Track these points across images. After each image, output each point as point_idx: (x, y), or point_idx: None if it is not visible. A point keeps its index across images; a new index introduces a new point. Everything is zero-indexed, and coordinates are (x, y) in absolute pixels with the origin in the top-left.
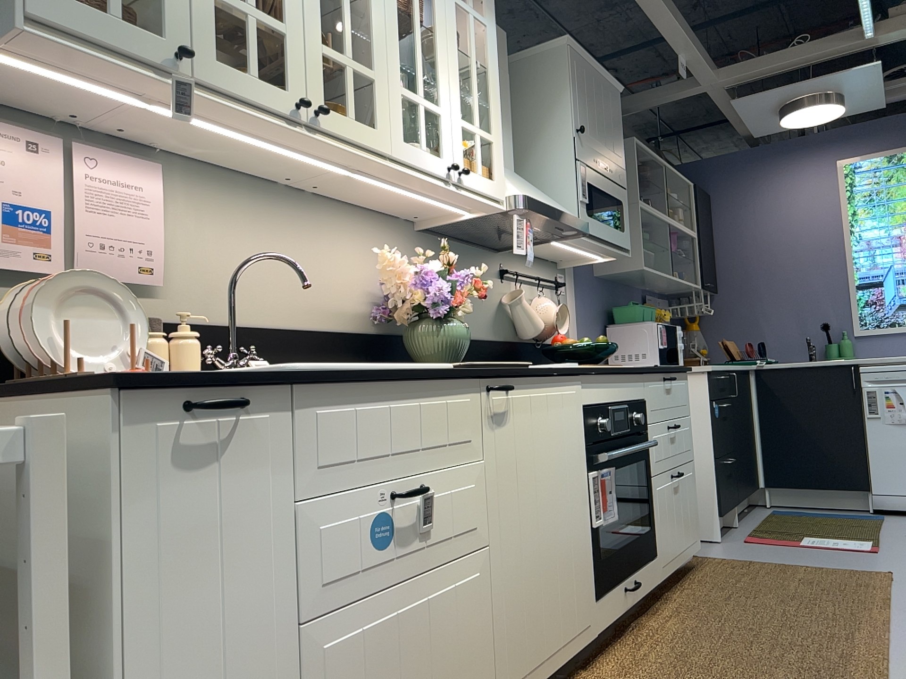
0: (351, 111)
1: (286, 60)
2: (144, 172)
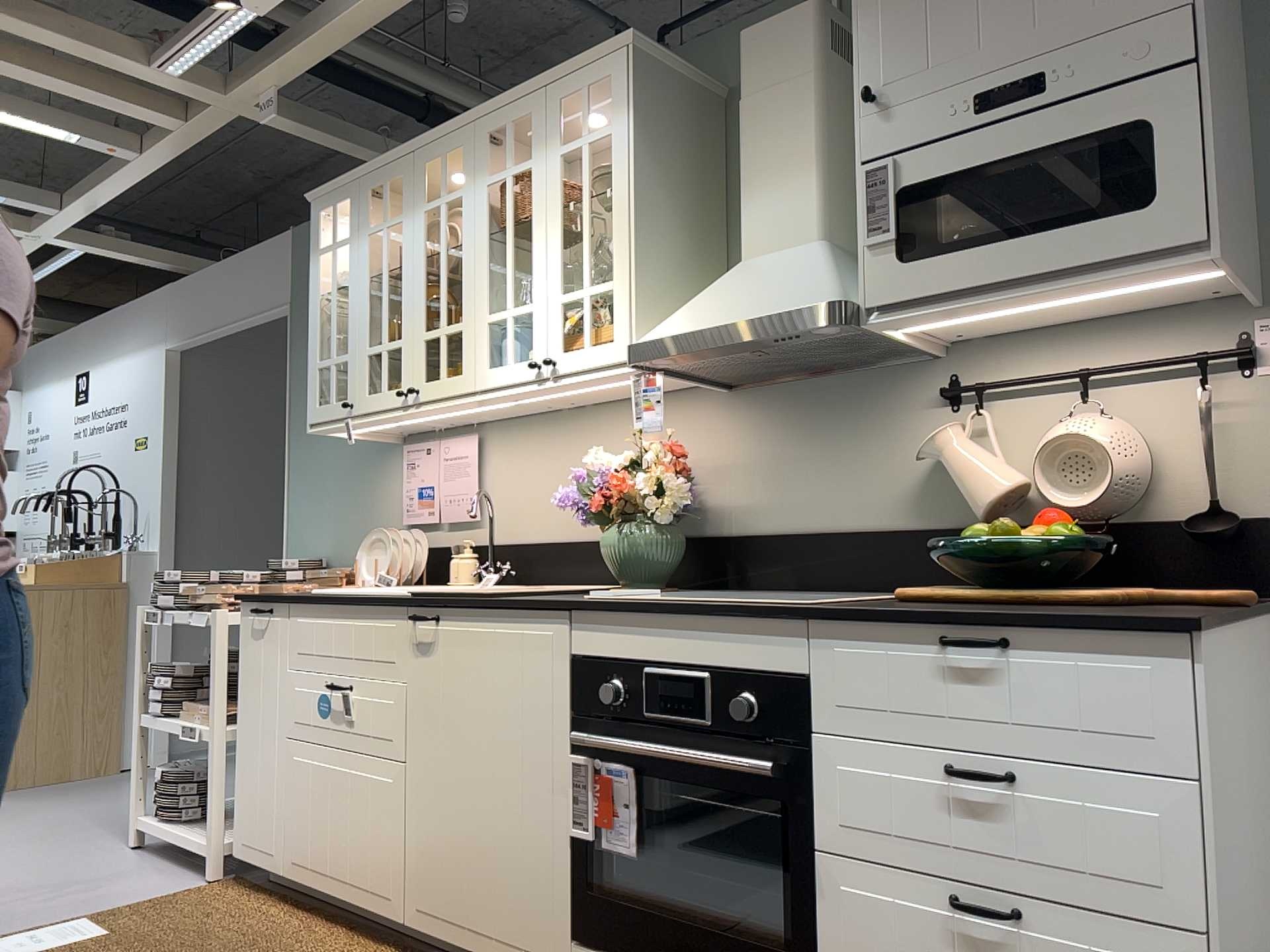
0: (441, 372)
1: (402, 364)
2: (467, 443)
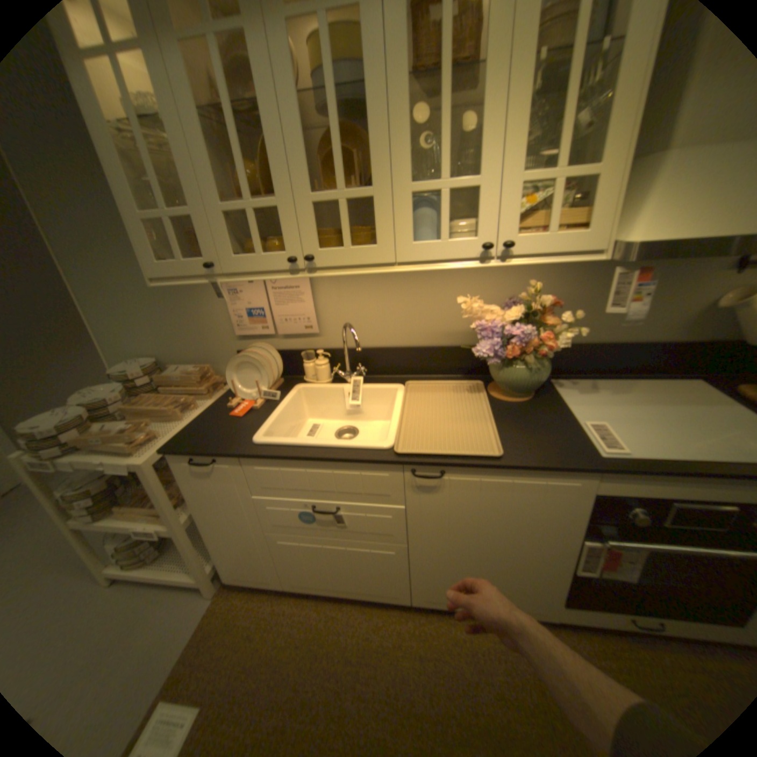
0: (347, 241)
1: (282, 228)
2: (299, 277)
